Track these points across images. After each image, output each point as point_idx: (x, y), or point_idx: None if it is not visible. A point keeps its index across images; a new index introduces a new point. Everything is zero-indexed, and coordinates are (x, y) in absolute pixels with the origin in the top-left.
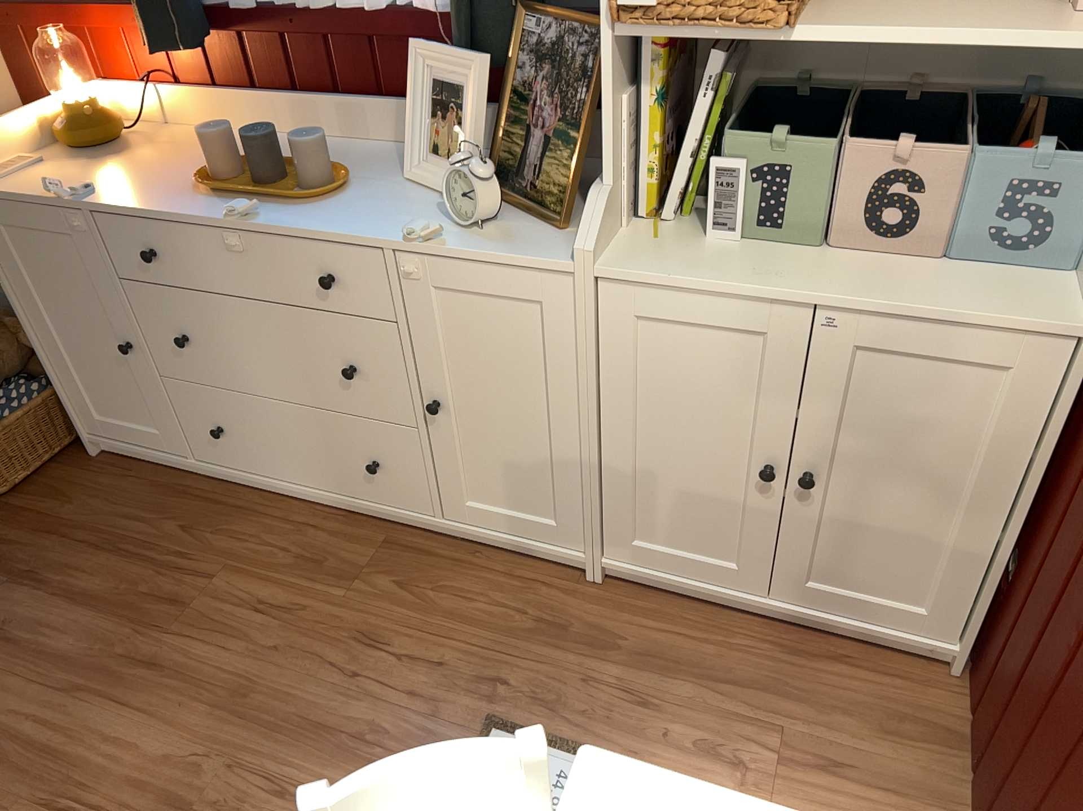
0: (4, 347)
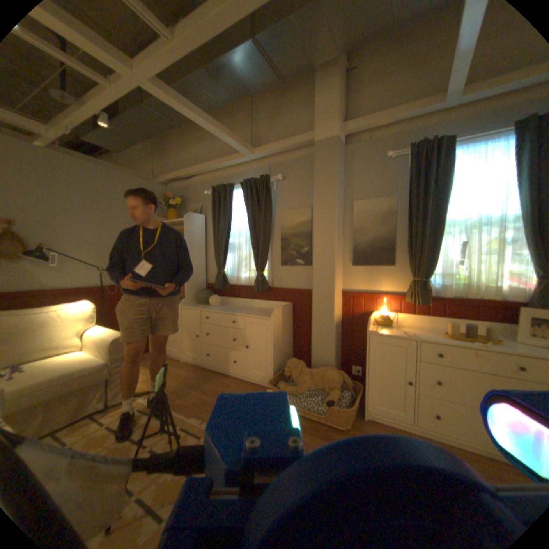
0: (338, 378)
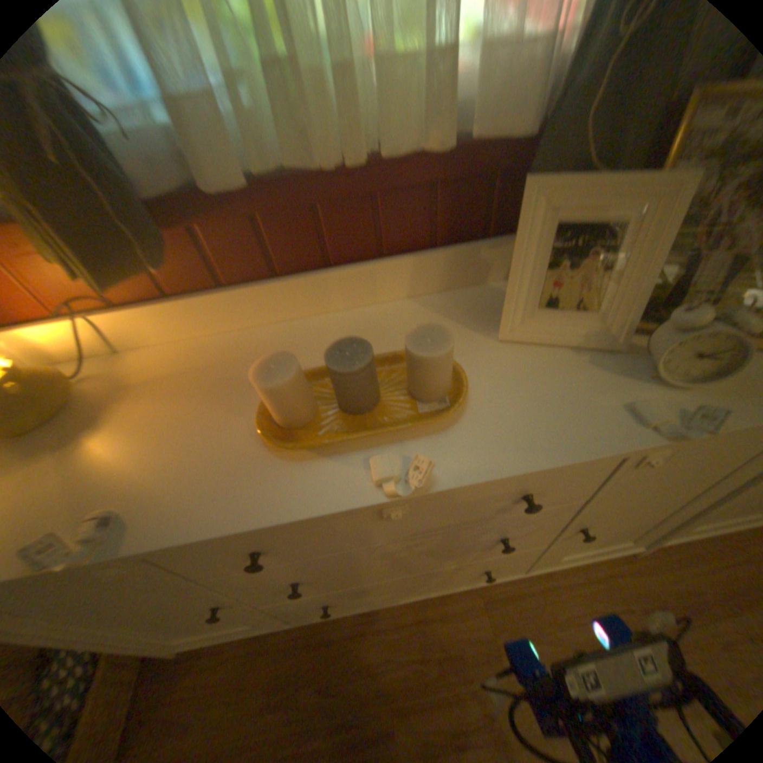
0: None
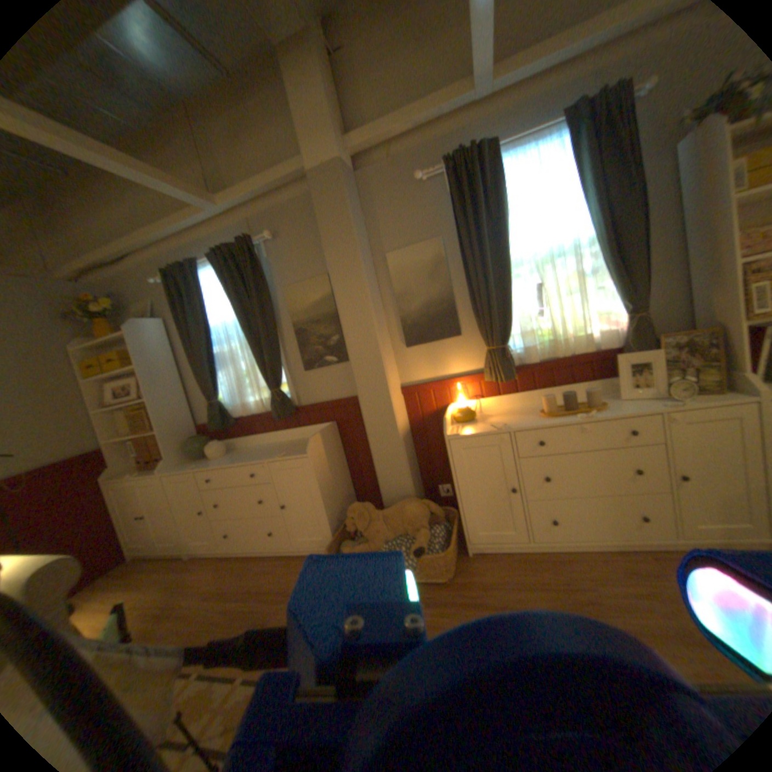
0: (421, 511)
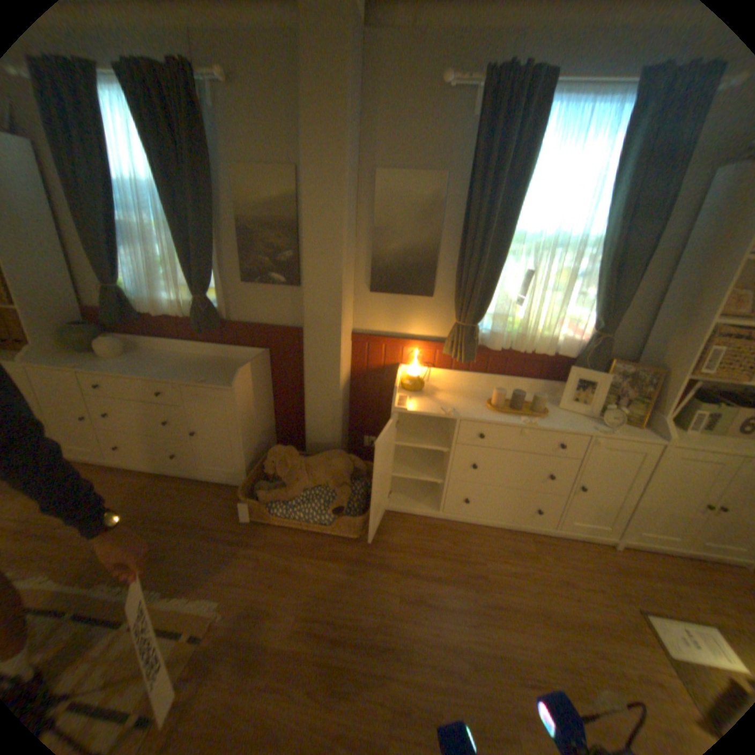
0: (347, 468)
